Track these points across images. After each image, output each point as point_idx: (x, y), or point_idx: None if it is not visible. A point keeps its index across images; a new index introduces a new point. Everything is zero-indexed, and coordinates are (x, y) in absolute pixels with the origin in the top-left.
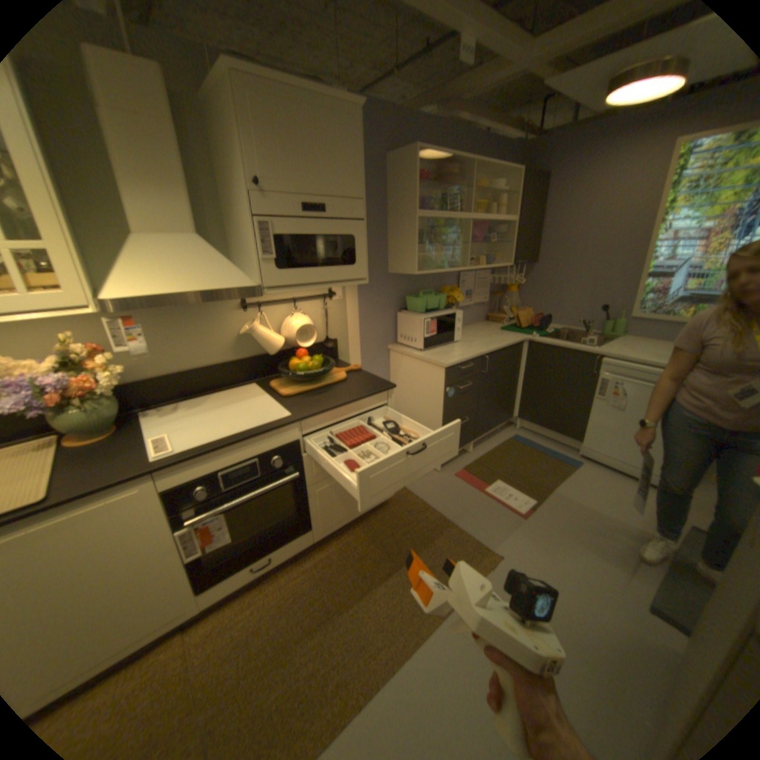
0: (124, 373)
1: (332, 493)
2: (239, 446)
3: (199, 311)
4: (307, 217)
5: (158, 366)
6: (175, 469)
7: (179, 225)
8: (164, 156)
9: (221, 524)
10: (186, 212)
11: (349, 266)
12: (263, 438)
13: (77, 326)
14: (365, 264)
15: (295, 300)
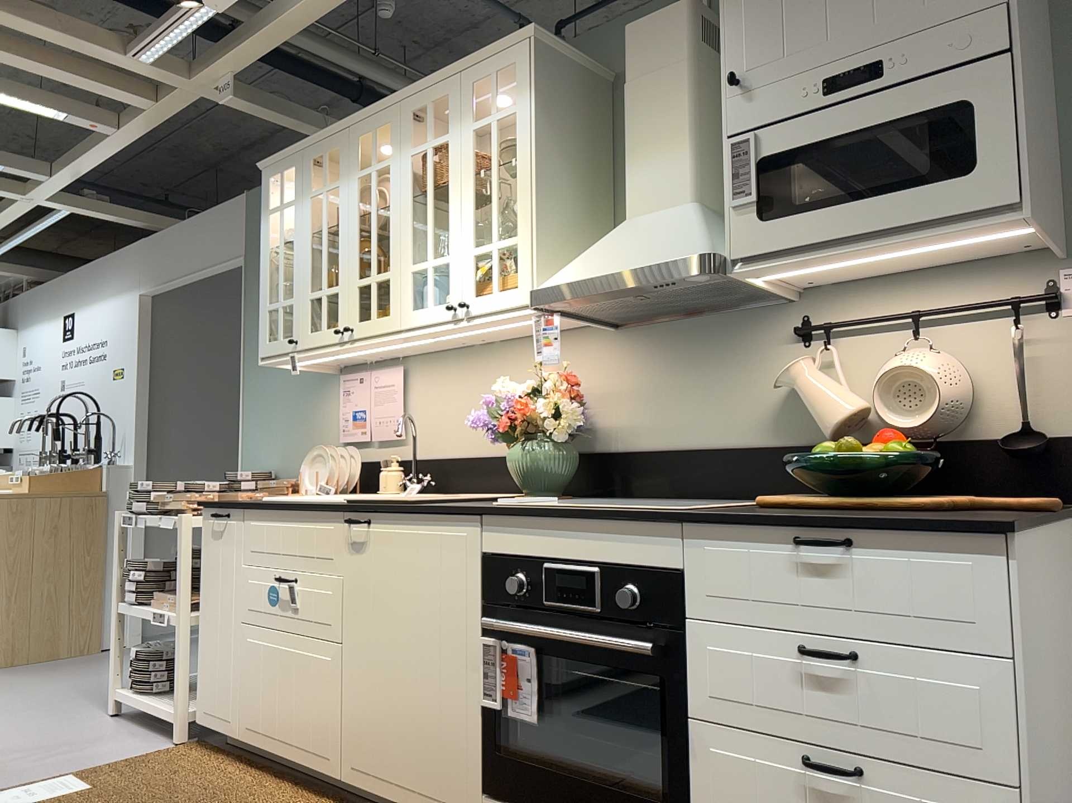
0: (618, 435)
1: (756, 797)
2: (577, 528)
3: (726, 343)
4: (840, 104)
5: (655, 433)
6: (500, 525)
7: (672, 194)
8: (670, 109)
9: (531, 673)
10: (683, 174)
11: (949, 181)
12: (615, 530)
13: (590, 361)
14: (1008, 165)
15: (918, 316)
